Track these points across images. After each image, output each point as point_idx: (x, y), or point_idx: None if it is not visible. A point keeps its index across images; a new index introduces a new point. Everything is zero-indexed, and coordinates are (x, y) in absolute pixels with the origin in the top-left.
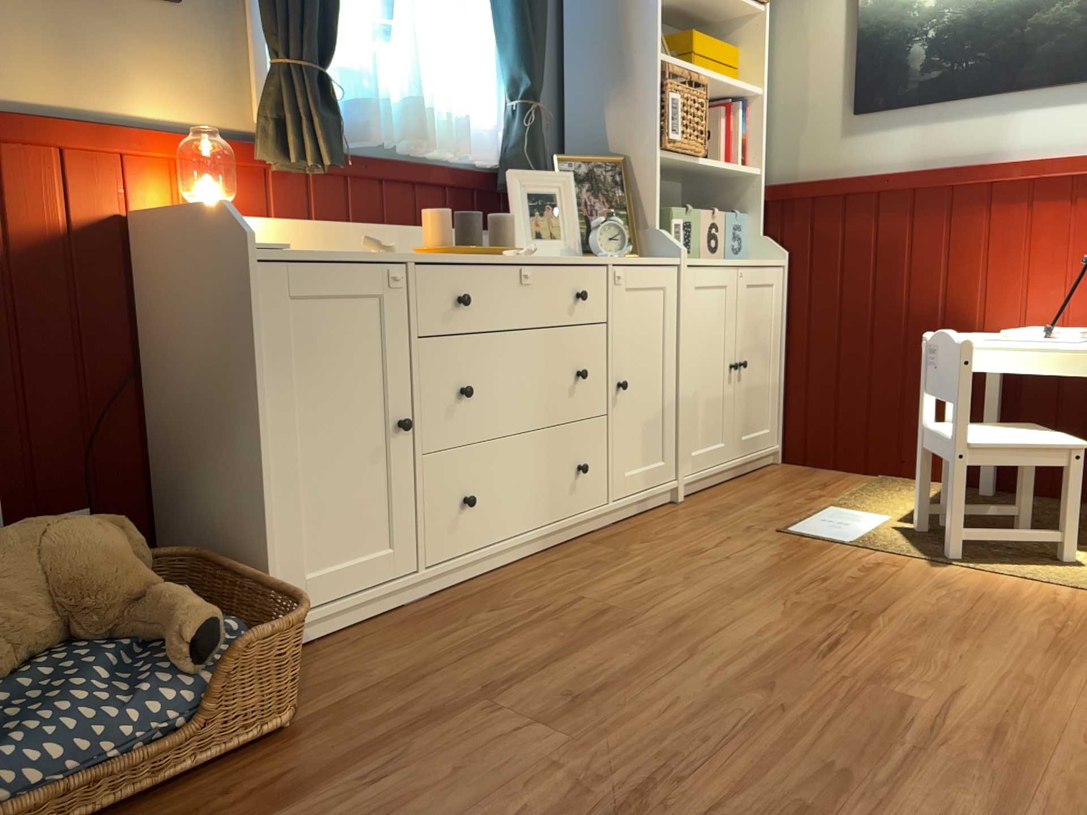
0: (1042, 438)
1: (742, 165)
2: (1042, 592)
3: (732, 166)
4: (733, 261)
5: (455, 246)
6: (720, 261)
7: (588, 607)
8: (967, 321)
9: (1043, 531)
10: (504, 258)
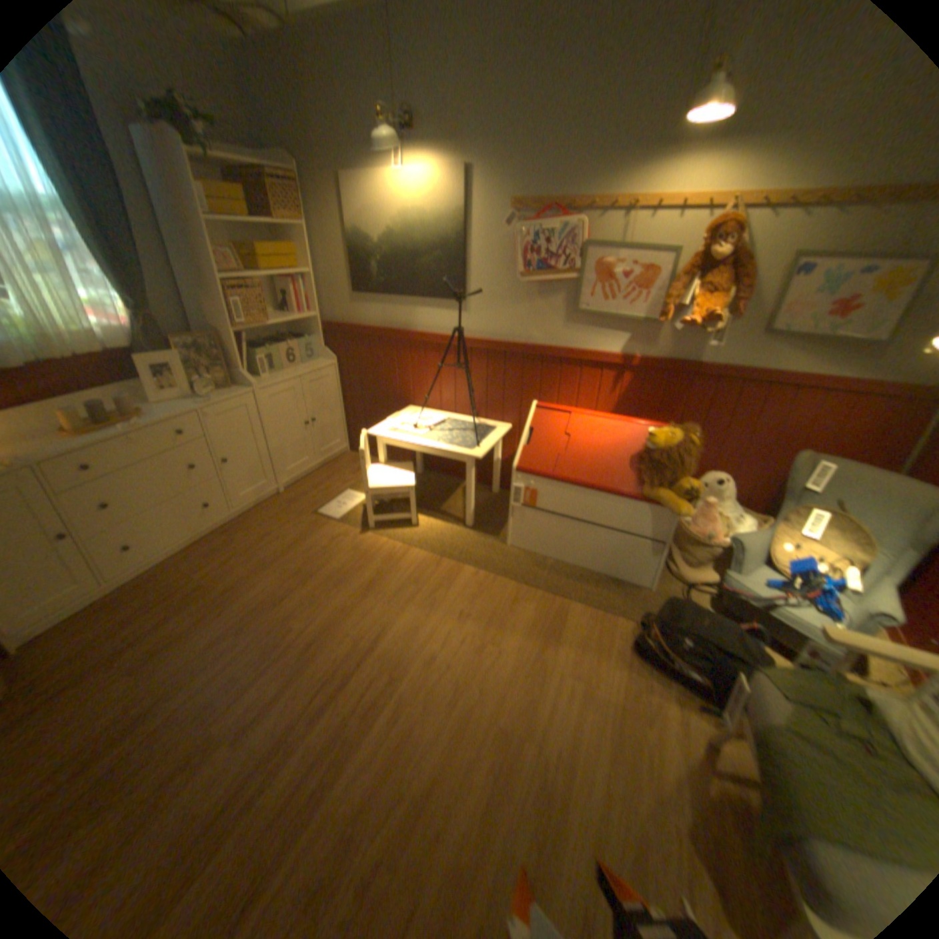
0: (400, 481)
1: (306, 311)
2: (389, 548)
3: (301, 311)
4: (297, 373)
5: (80, 432)
6: (291, 372)
7: (190, 586)
8: (408, 401)
9: (404, 514)
10: (113, 434)
